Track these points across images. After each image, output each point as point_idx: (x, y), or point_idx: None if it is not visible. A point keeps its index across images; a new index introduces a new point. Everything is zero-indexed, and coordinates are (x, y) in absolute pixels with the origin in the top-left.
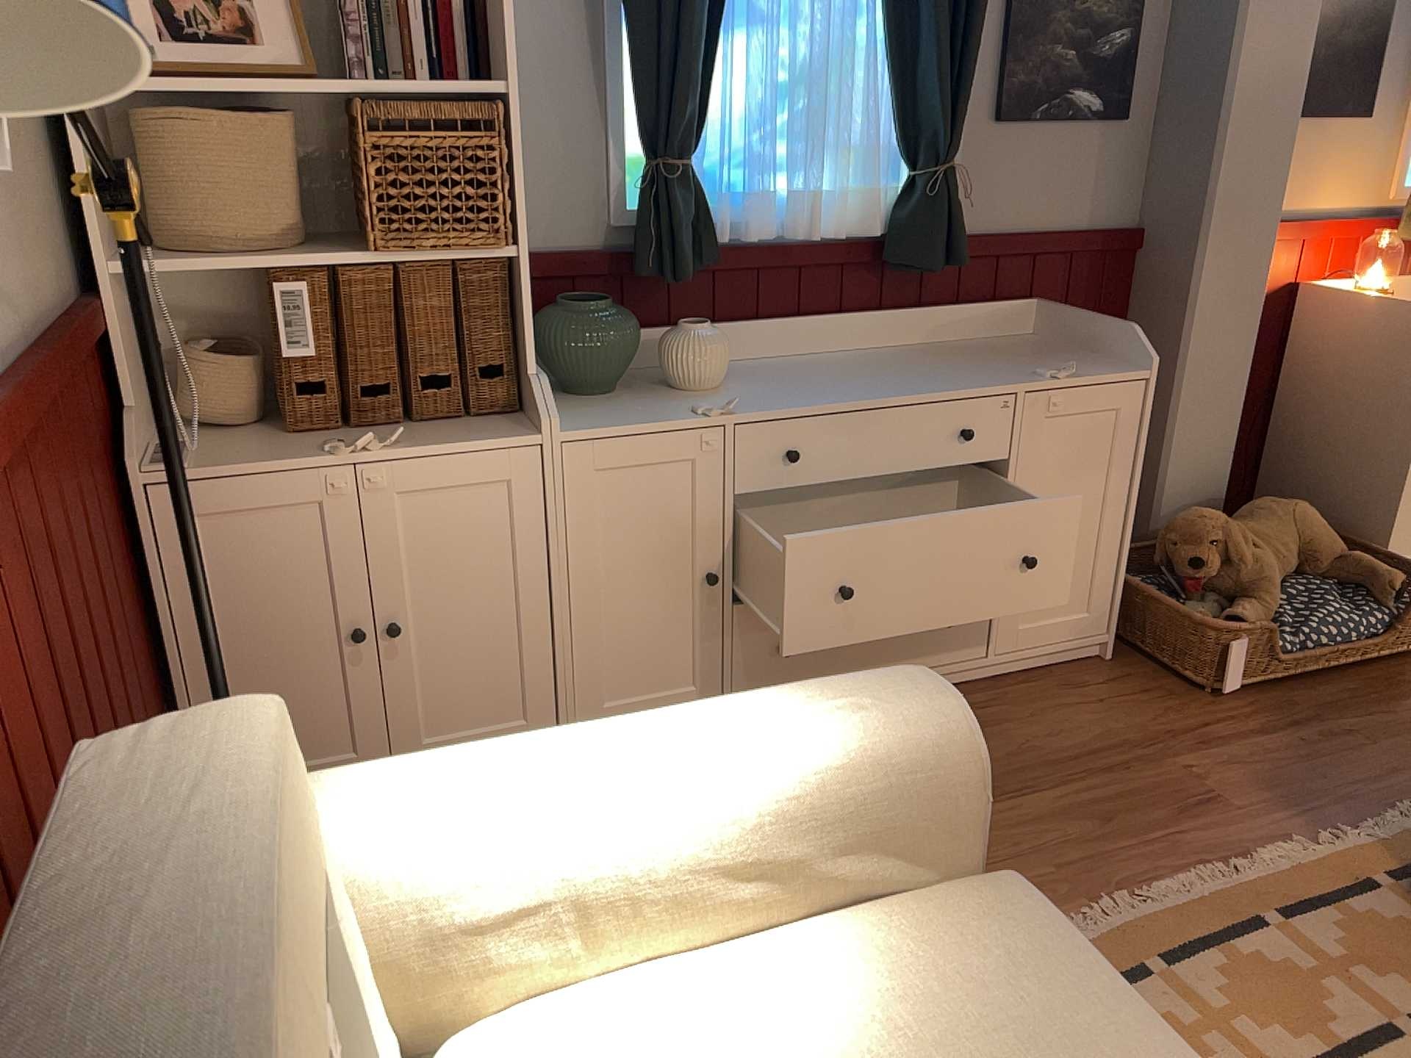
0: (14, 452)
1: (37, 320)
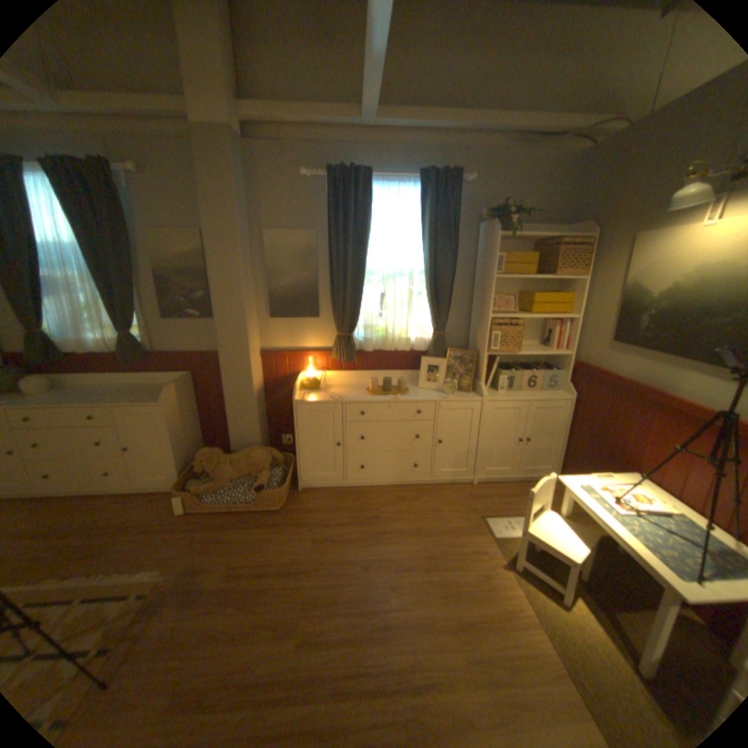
0: None
1: None
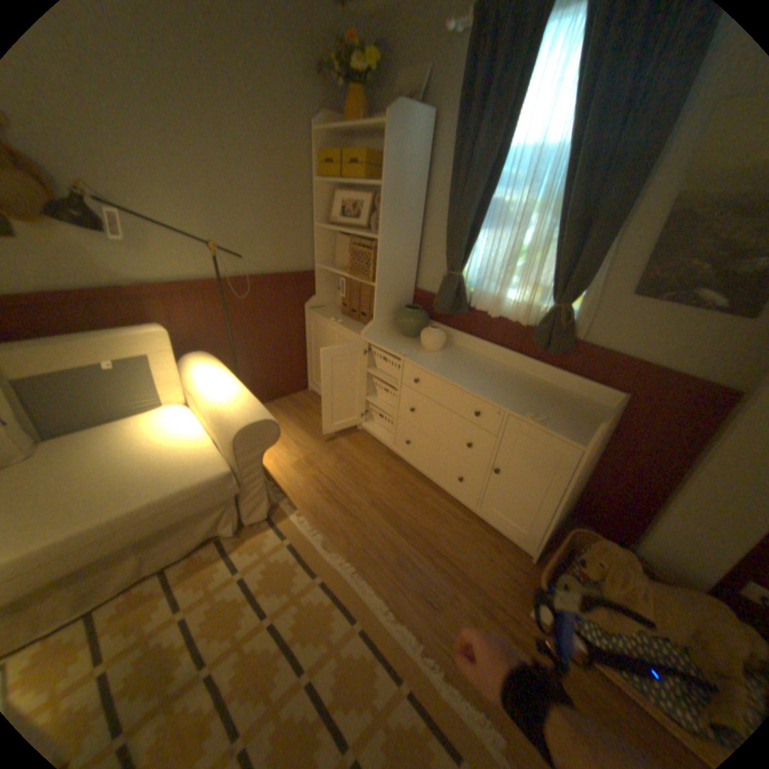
0: (236, 290)
1: (276, 270)
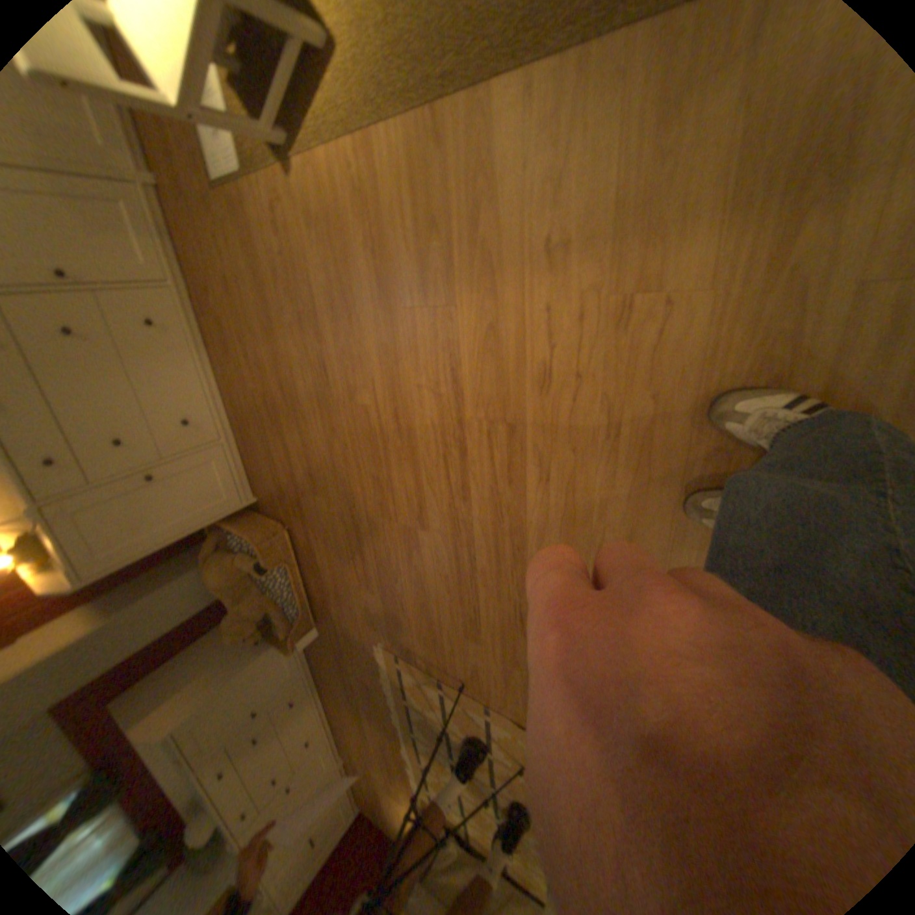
0: None
1: None
